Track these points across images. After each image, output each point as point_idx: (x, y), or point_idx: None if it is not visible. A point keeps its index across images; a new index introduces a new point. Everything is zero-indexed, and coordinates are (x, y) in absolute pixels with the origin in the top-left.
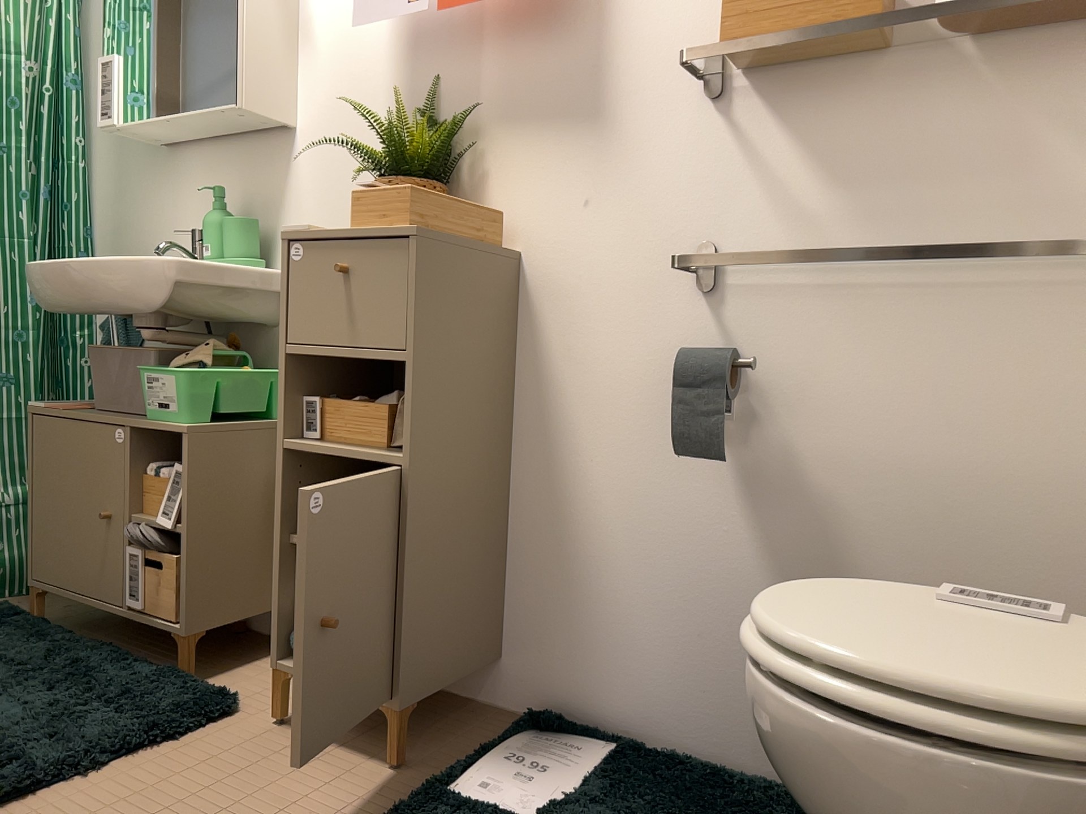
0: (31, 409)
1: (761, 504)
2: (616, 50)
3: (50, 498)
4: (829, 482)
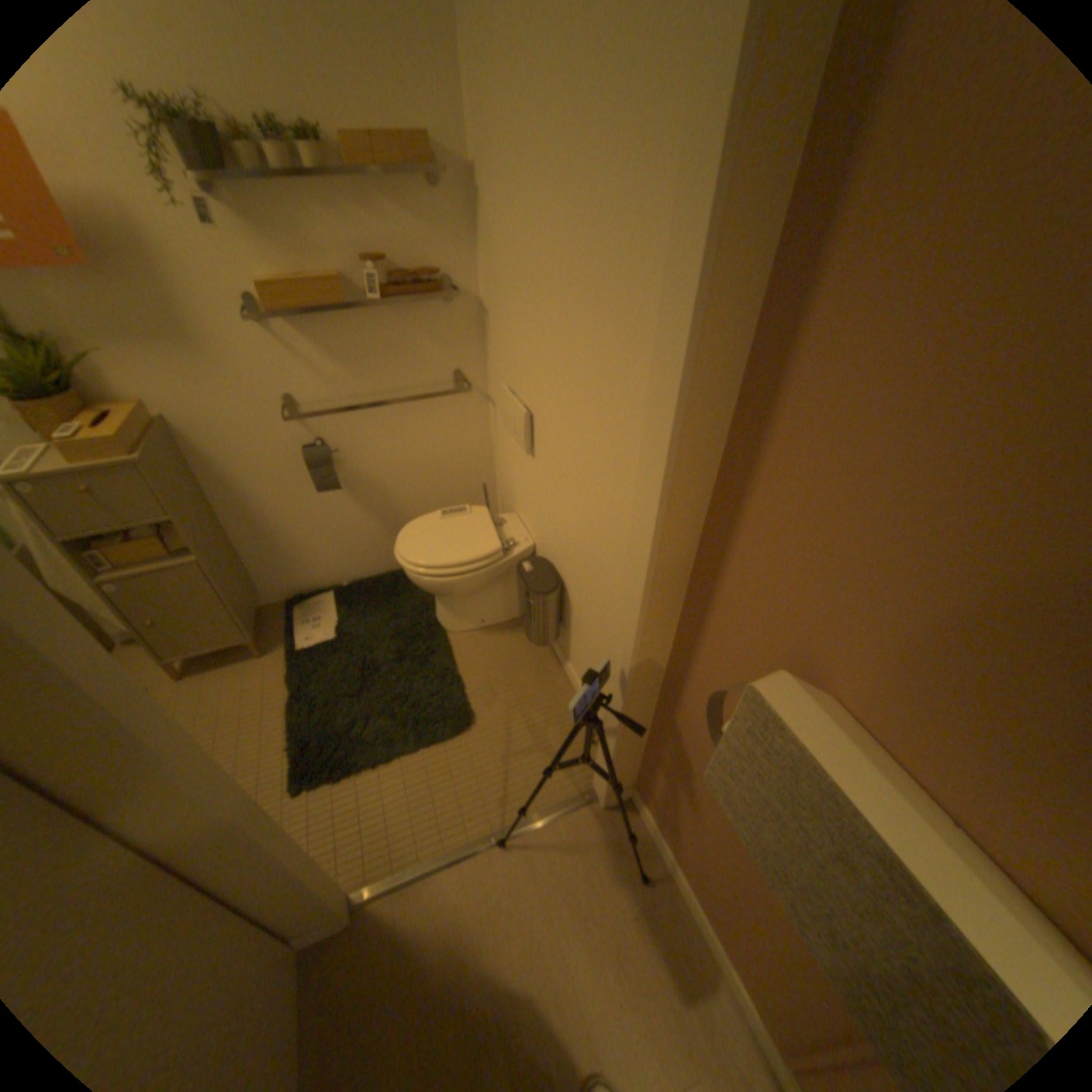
0: None
1: (354, 492)
2: (172, 289)
3: None
4: (377, 477)
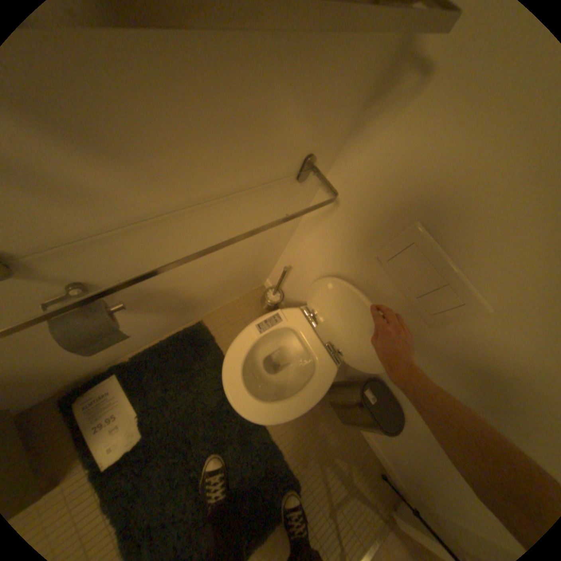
0: None
1: (134, 306)
2: None
3: None
4: (167, 284)
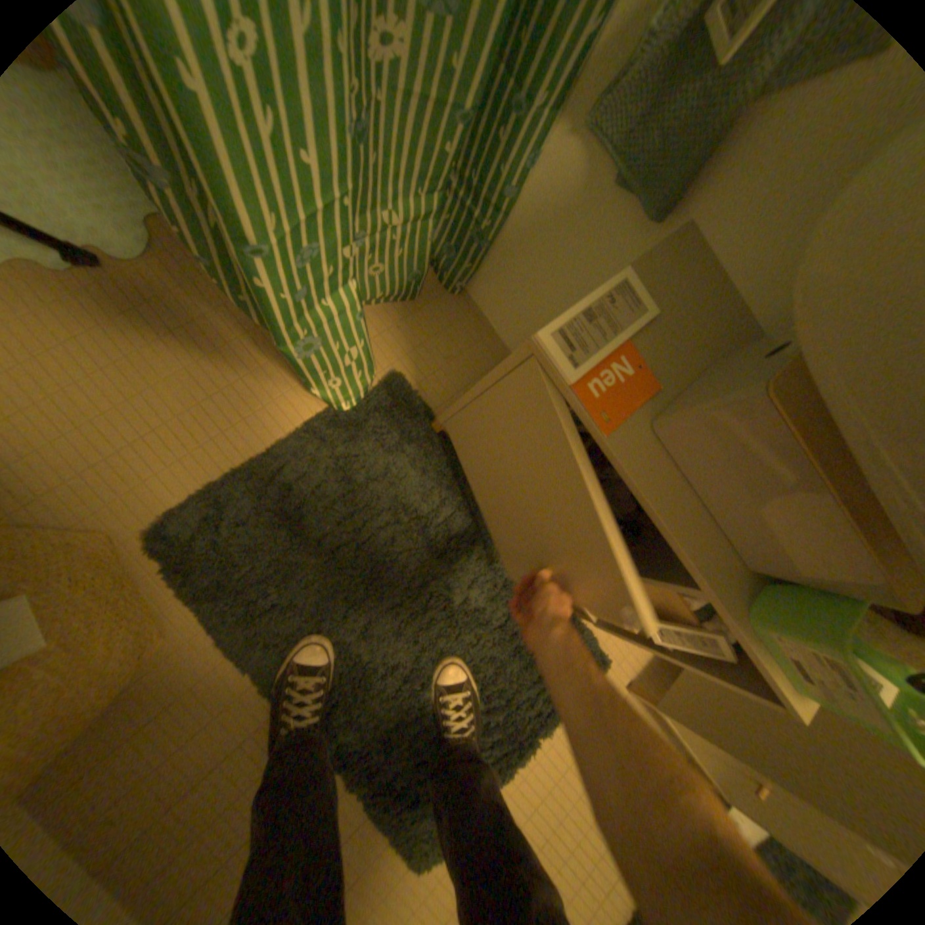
0: (534, 343)
1: None
2: None
3: (507, 433)
4: None
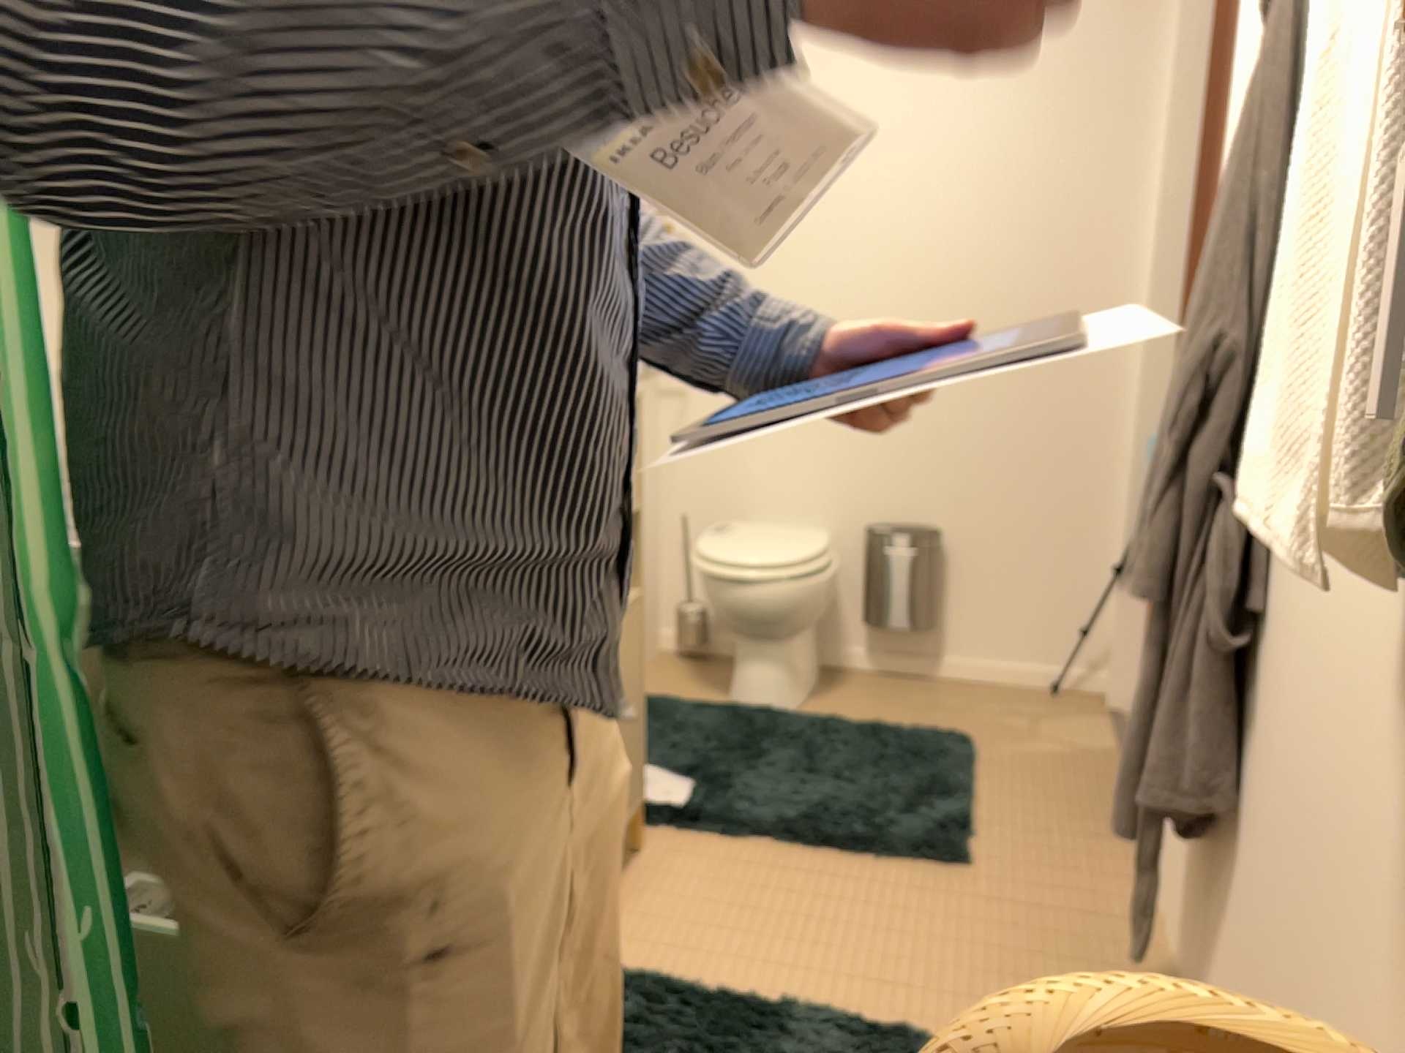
0: None
1: None
2: None
3: None
4: None
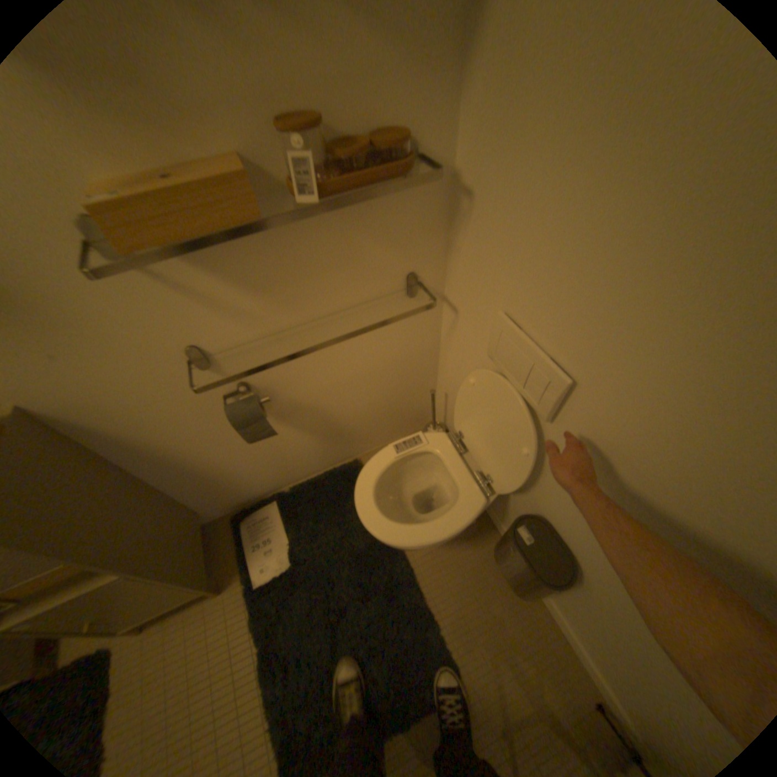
0: None
1: (287, 419)
2: None
3: None
4: (312, 400)
